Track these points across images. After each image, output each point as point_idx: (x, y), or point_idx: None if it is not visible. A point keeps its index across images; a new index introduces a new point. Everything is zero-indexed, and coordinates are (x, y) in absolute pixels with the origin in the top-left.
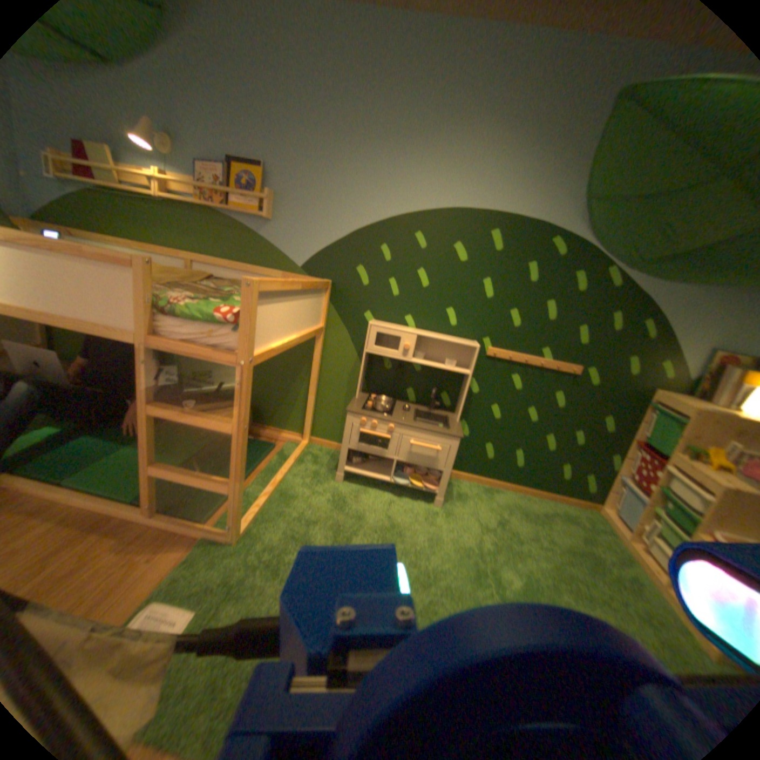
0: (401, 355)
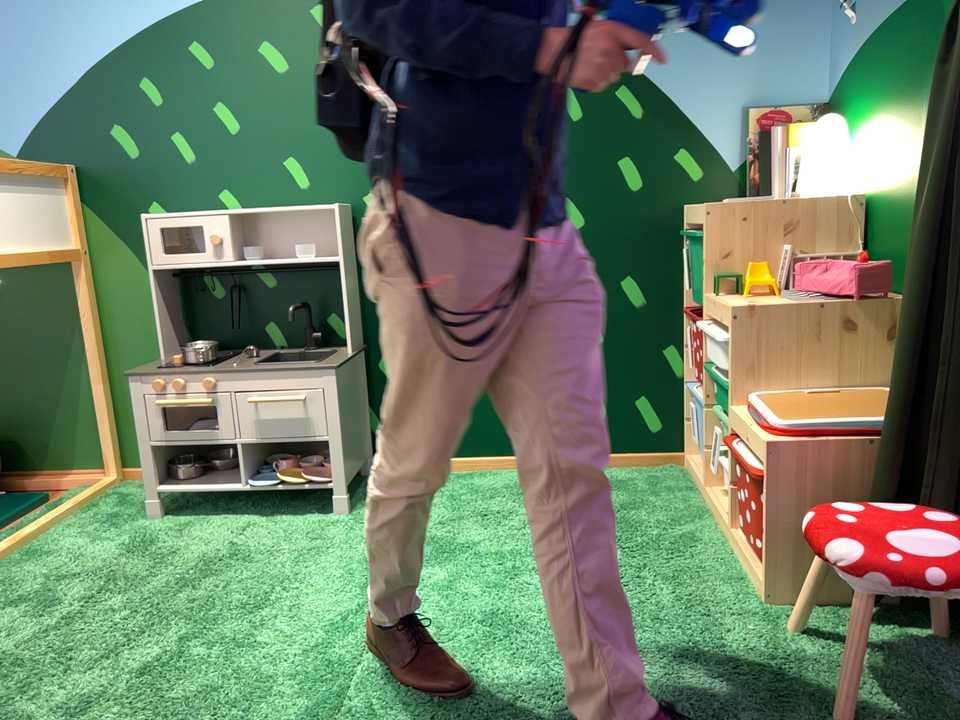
0: (216, 260)
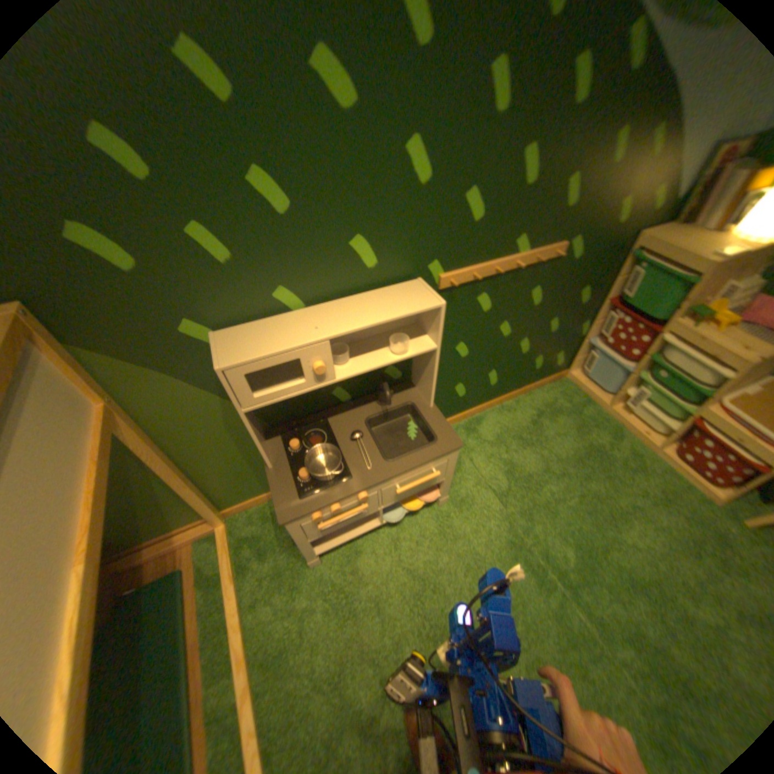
0: (319, 382)
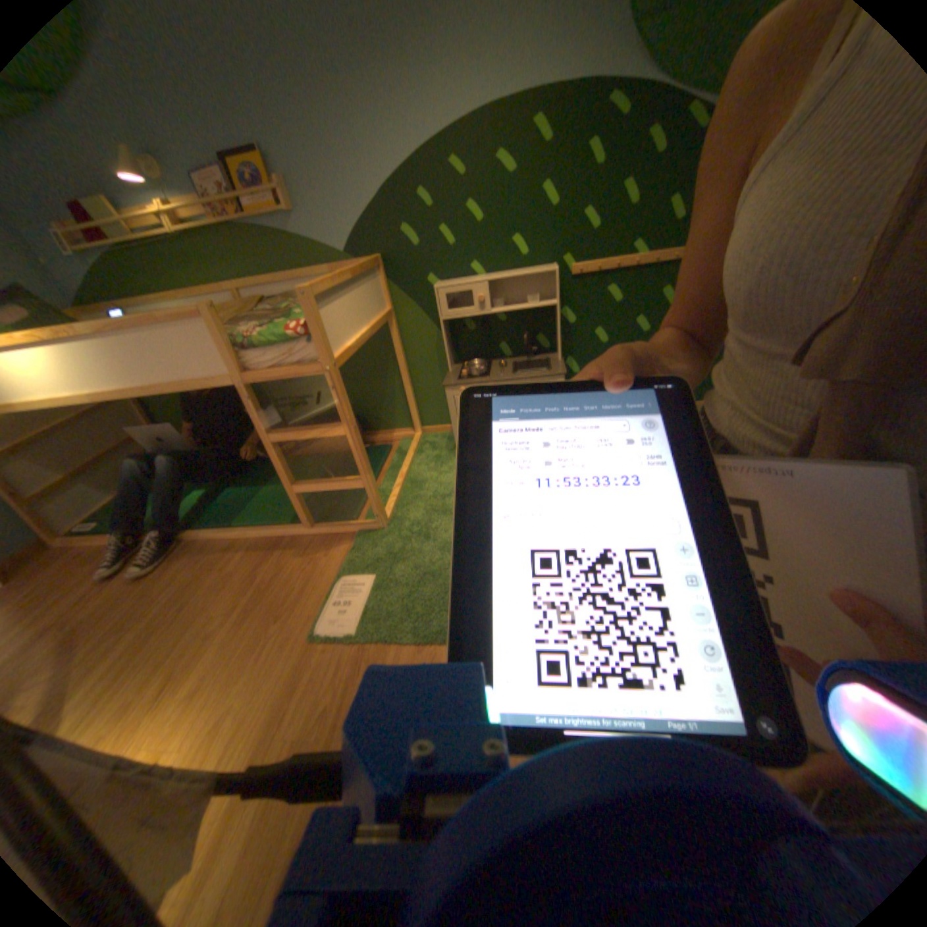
0: (478, 309)
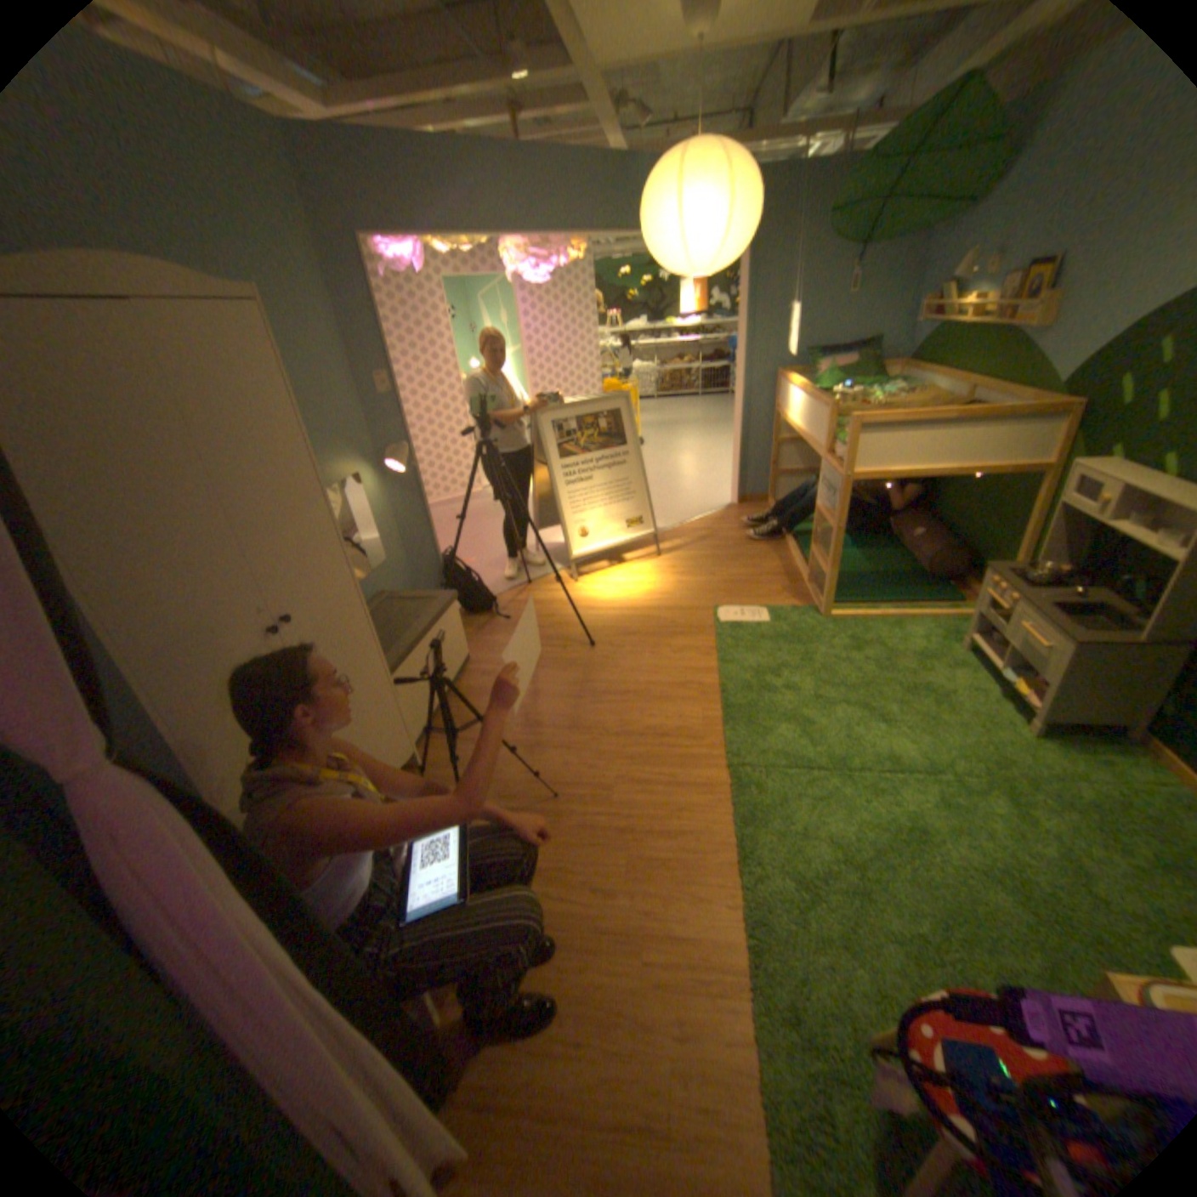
0: (1096, 516)
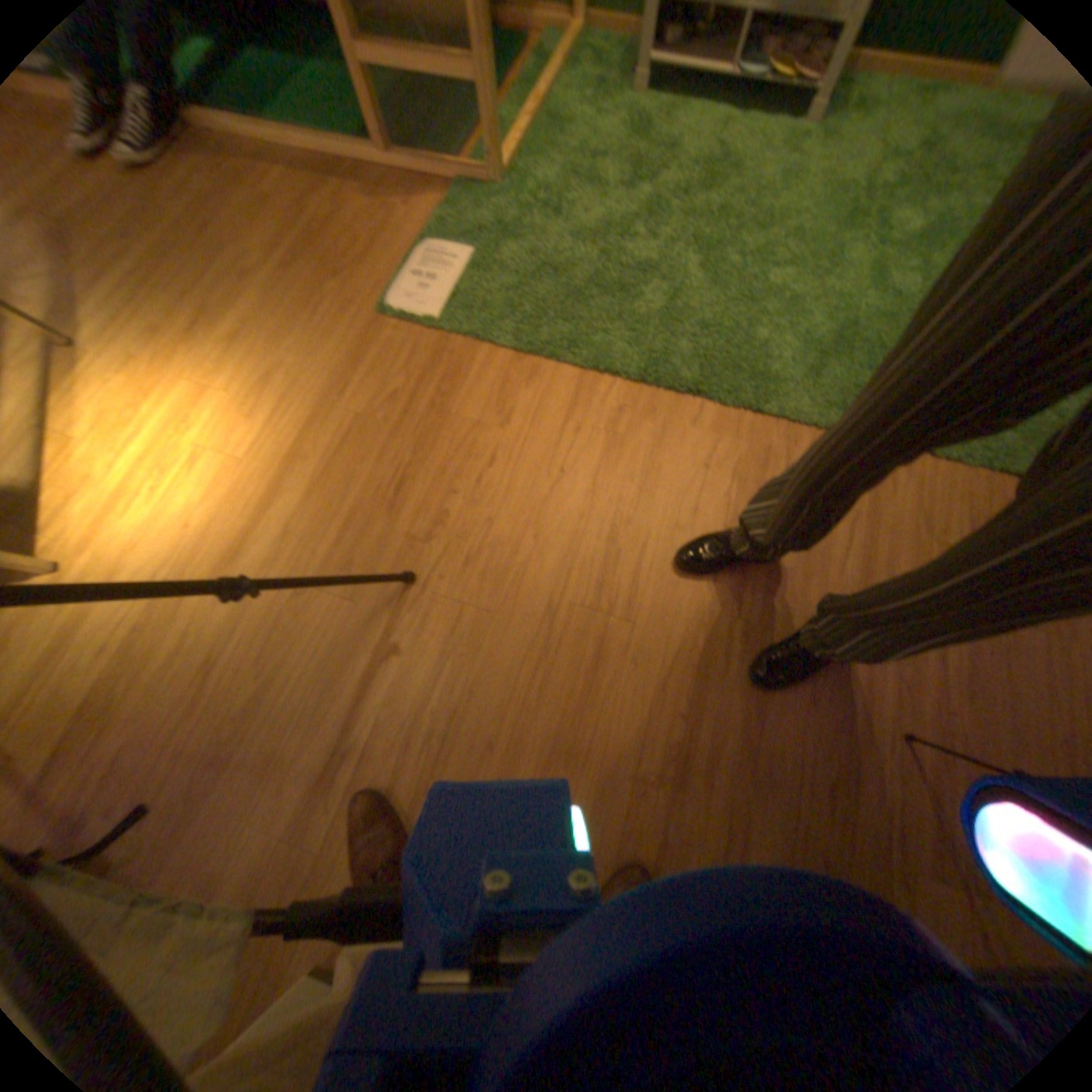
0: None
